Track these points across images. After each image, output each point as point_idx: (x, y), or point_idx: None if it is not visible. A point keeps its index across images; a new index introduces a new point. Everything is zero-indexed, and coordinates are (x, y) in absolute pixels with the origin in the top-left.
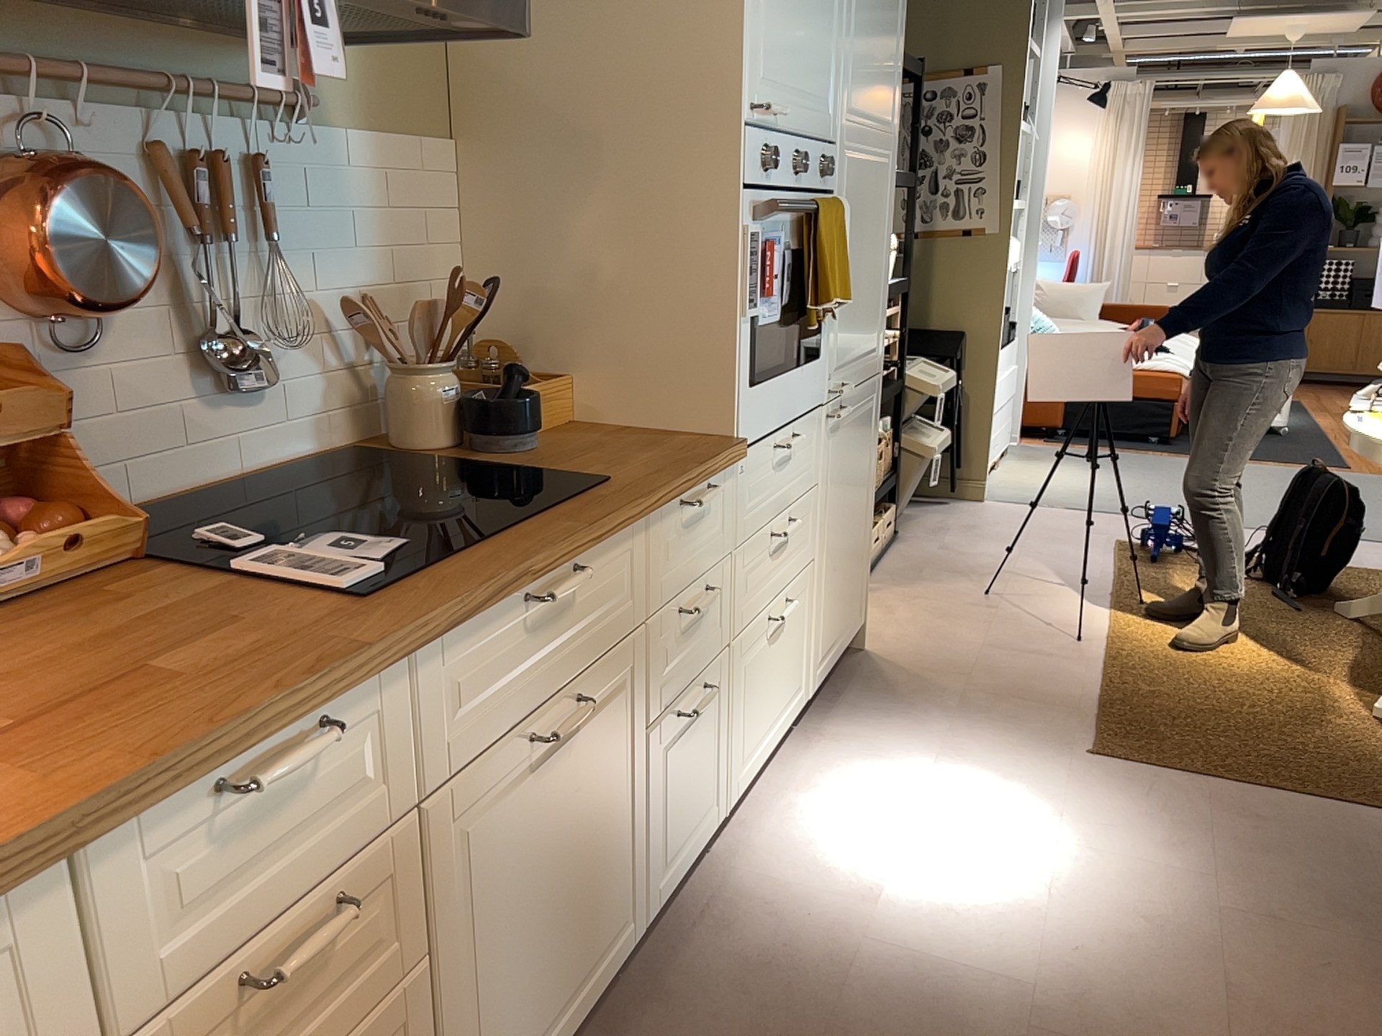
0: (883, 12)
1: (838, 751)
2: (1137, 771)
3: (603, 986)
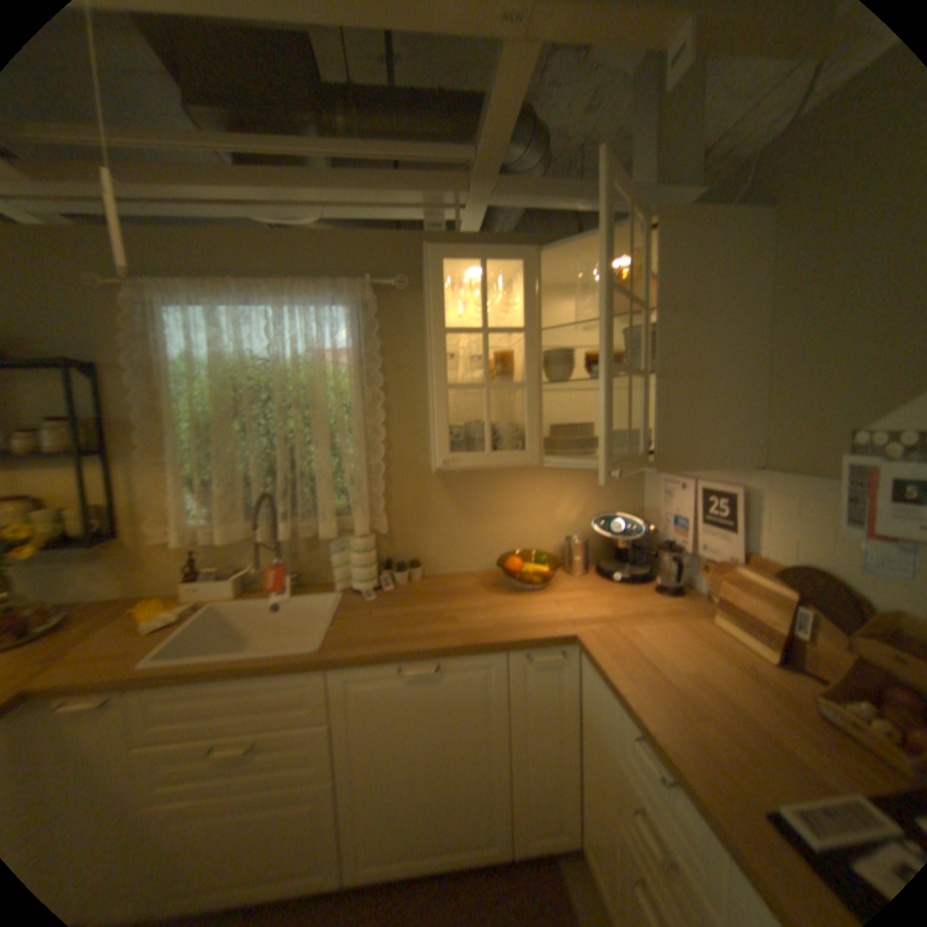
0: None
1: None
2: None
3: None
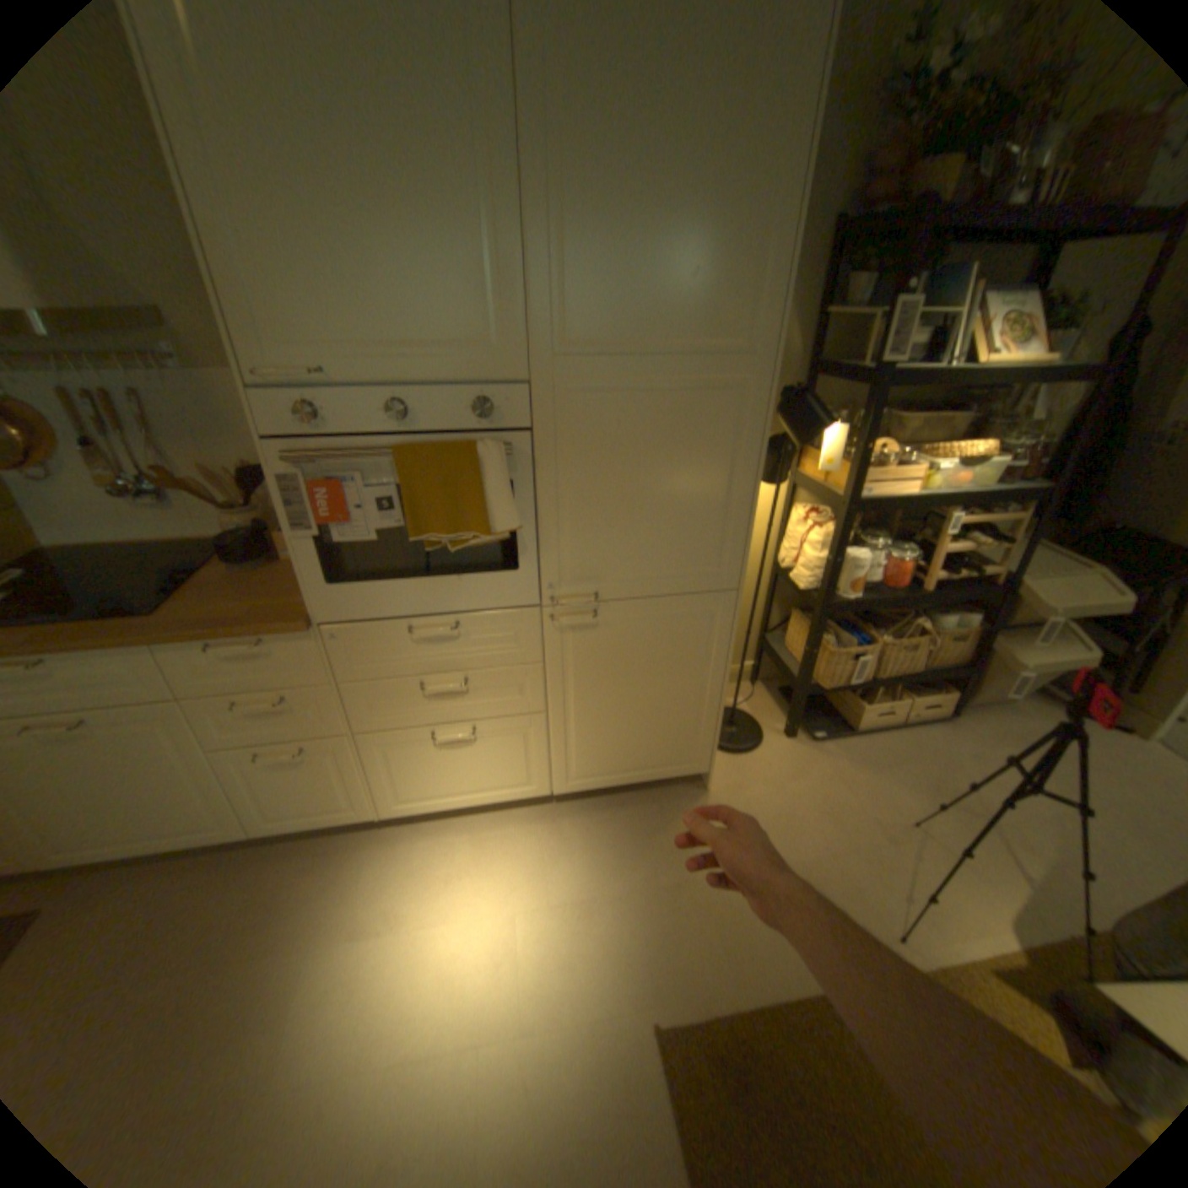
0: (678, 206)
1: (537, 840)
2: (653, 1094)
3: (196, 846)
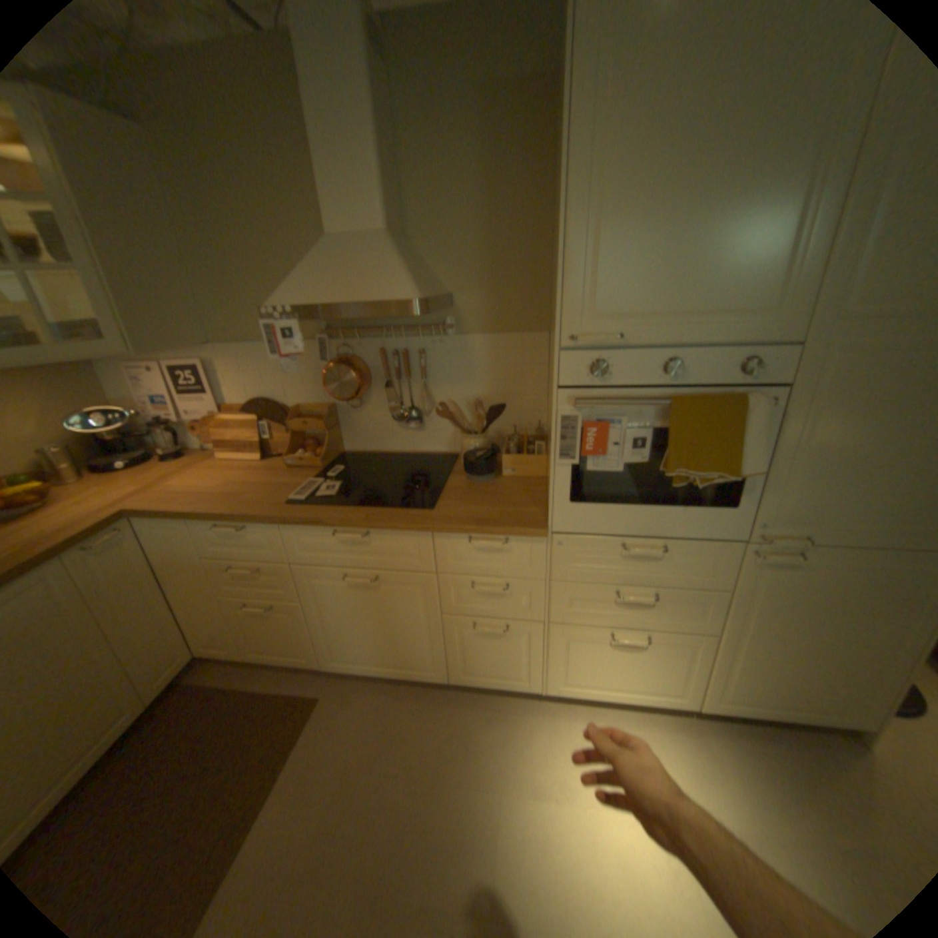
0: None
1: (688, 753)
2: None
3: (414, 681)
